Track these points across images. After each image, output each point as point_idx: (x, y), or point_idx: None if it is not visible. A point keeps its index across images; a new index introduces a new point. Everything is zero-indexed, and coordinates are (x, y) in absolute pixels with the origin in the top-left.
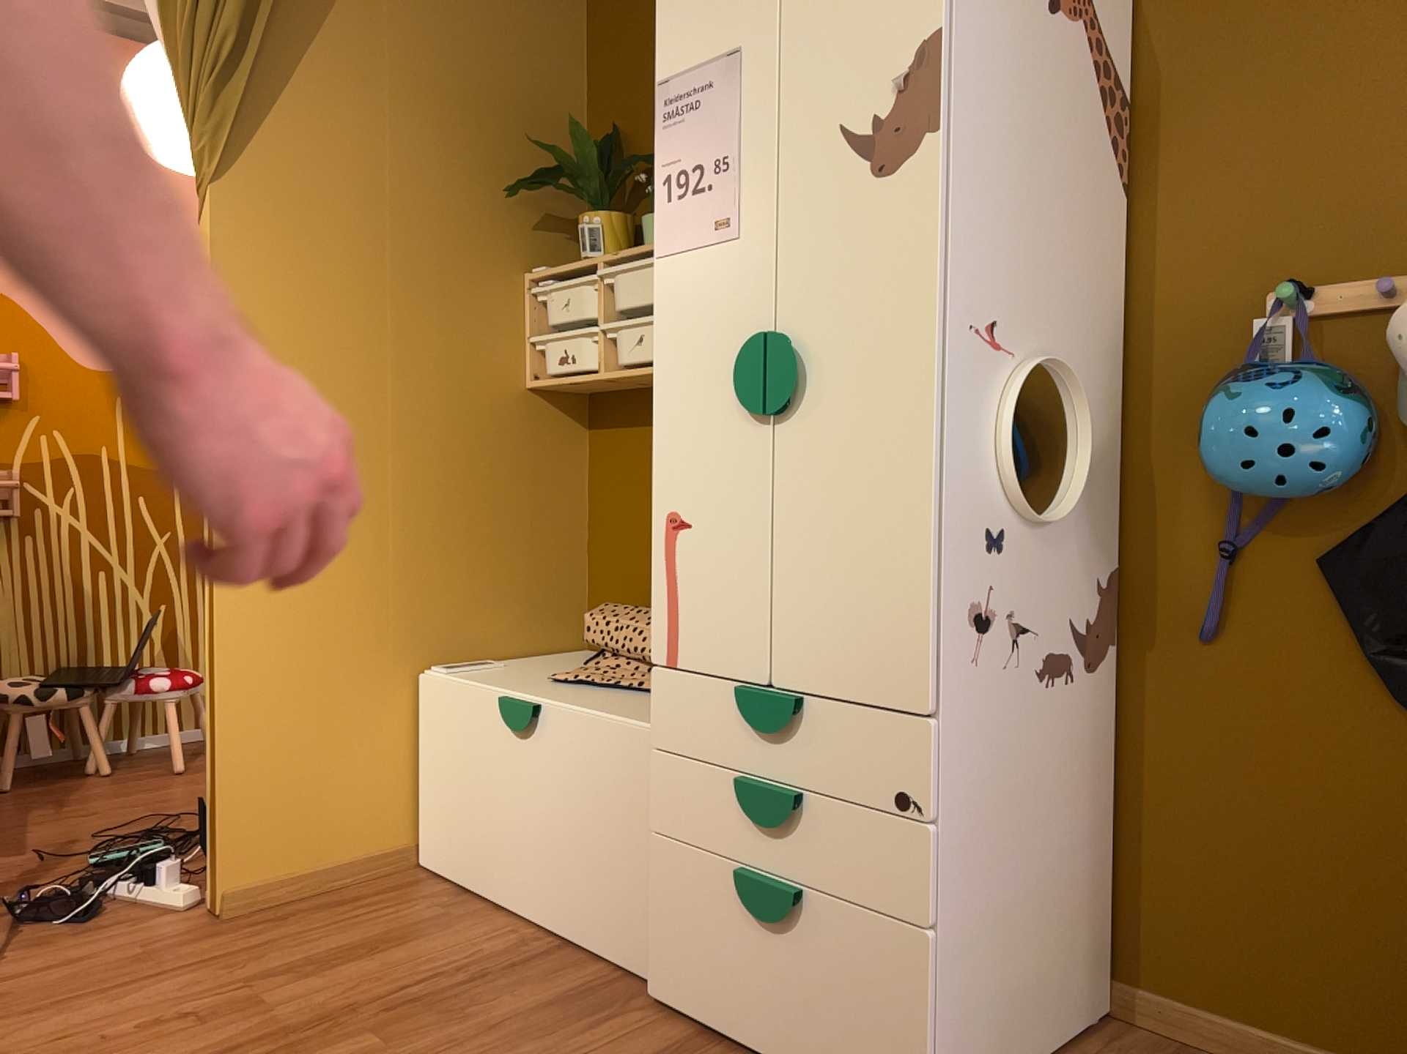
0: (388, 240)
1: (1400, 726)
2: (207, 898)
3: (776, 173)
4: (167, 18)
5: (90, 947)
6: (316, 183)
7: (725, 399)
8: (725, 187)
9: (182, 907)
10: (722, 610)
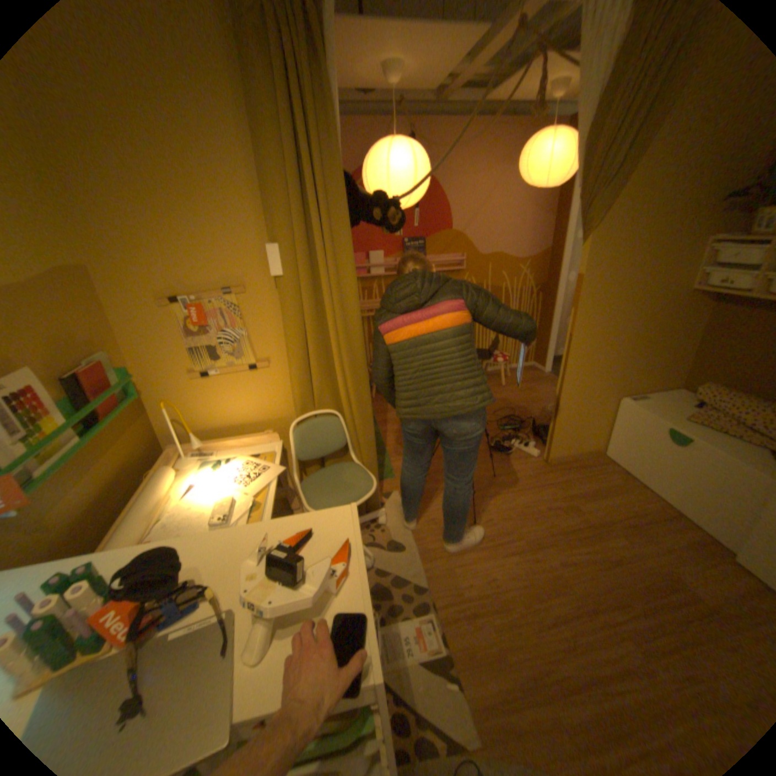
0: (652, 236)
1: None
2: (544, 457)
3: None
4: (583, 157)
5: (517, 468)
6: (630, 219)
7: None
8: None
9: (535, 456)
10: None
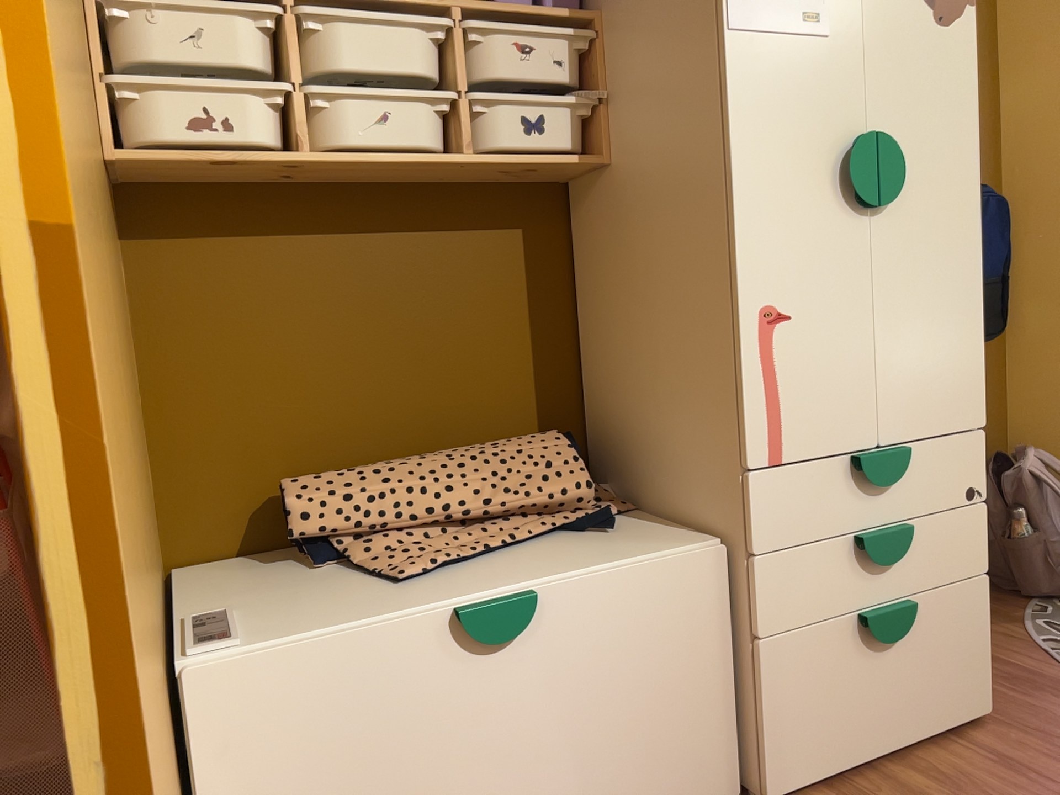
0: None
1: None
2: None
3: None
4: None
5: None
6: None
7: (821, 192)
8: None
9: None
10: (831, 392)
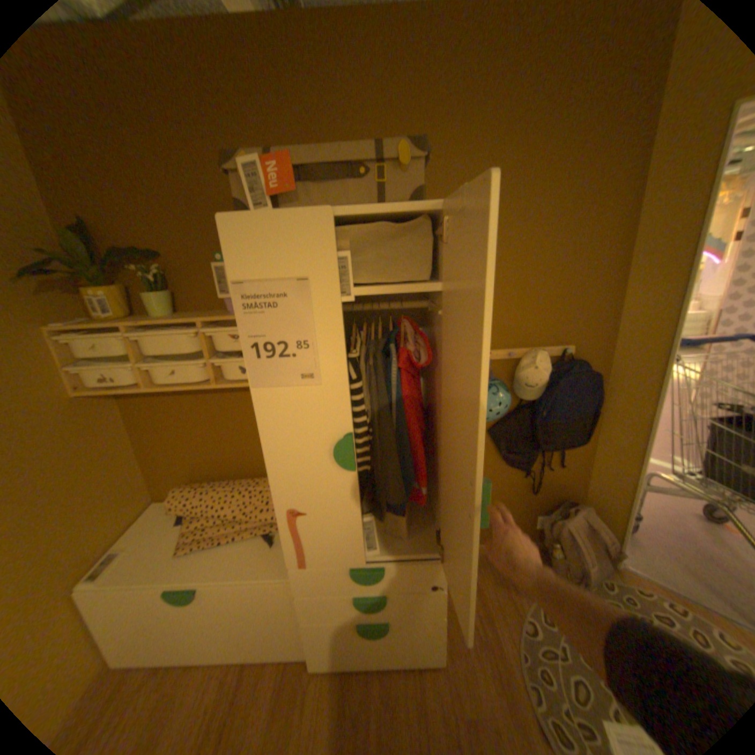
0: None
1: (504, 469)
2: None
3: (344, 354)
4: None
5: None
6: None
7: (321, 461)
8: (306, 357)
9: None
10: (332, 544)
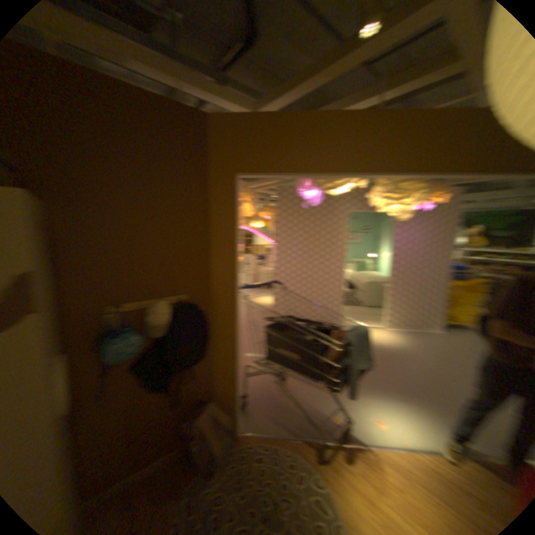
0: None
1: (144, 397)
2: None
3: None
4: None
5: None
6: None
7: None
8: None
9: None
10: None
